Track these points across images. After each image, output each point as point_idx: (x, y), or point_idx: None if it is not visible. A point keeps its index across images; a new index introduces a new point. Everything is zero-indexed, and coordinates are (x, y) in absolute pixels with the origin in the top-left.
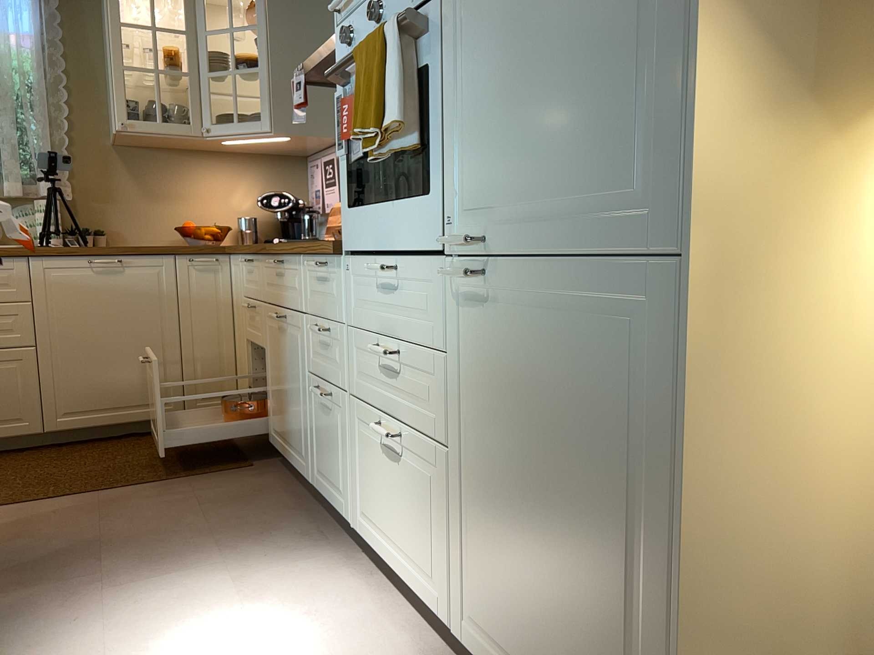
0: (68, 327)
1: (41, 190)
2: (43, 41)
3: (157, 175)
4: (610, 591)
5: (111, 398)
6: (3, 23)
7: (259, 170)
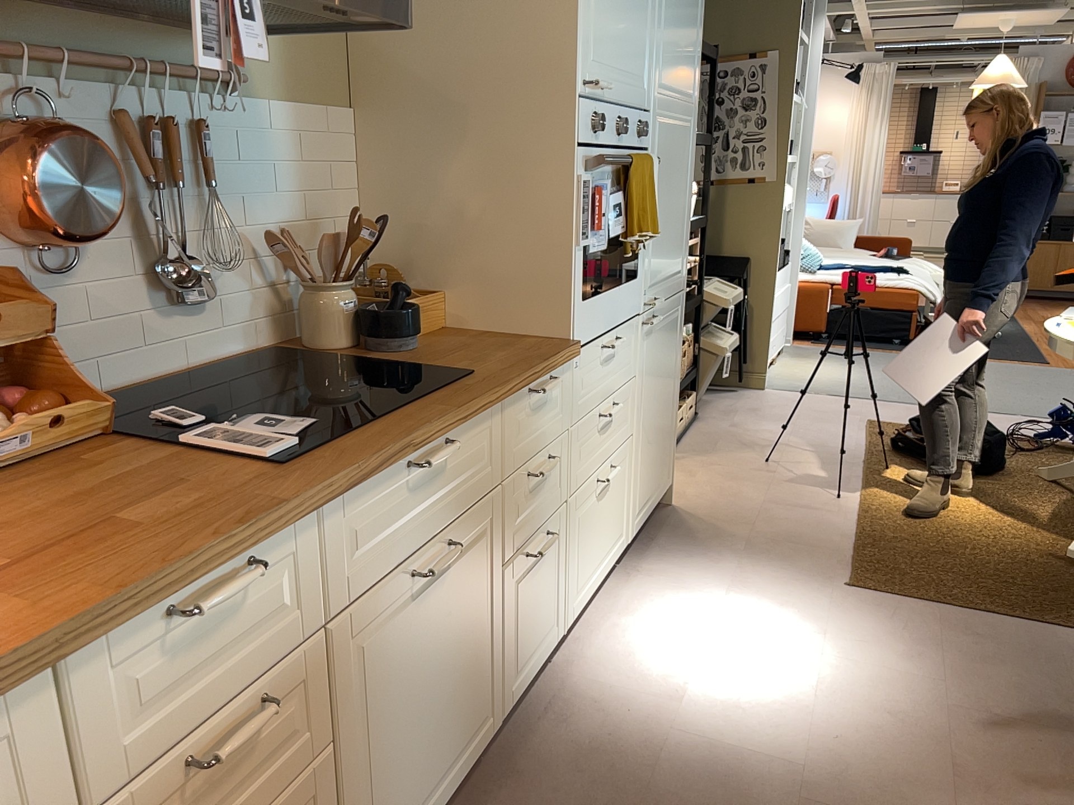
0: None
1: None
2: None
3: None
4: (669, 415)
5: None
6: None
7: None
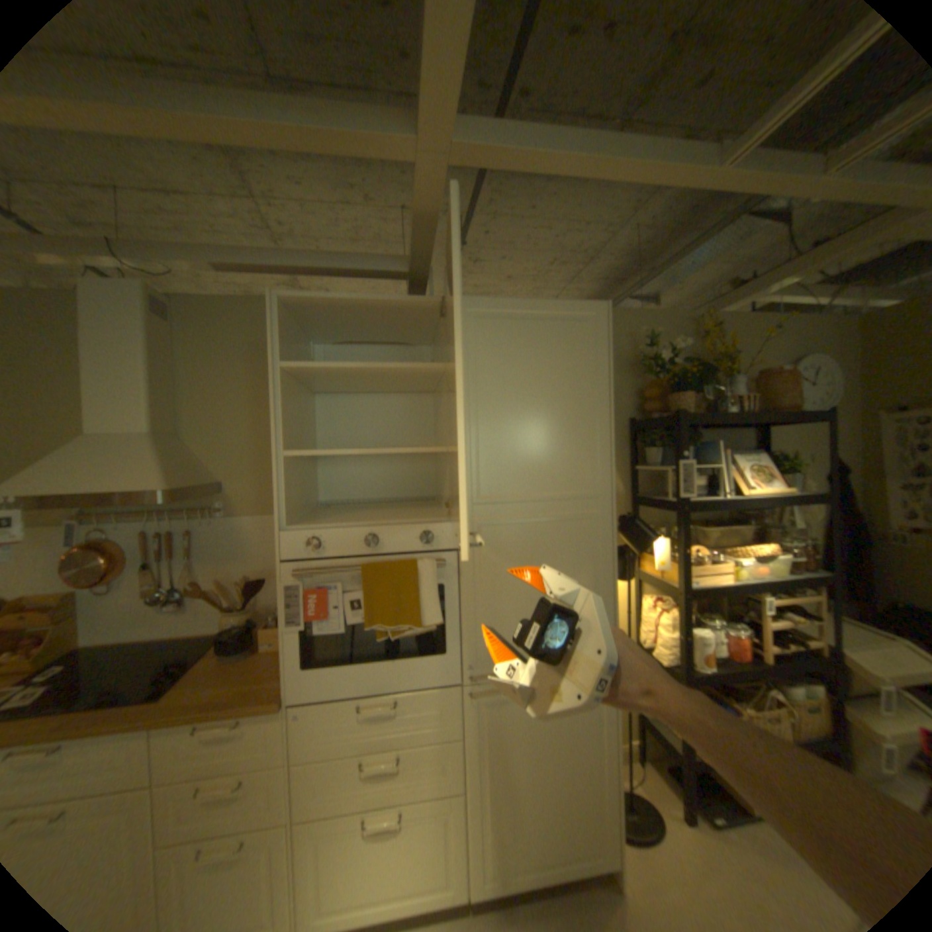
0: None
1: None
2: None
3: None
4: (585, 794)
5: None
6: None
7: None
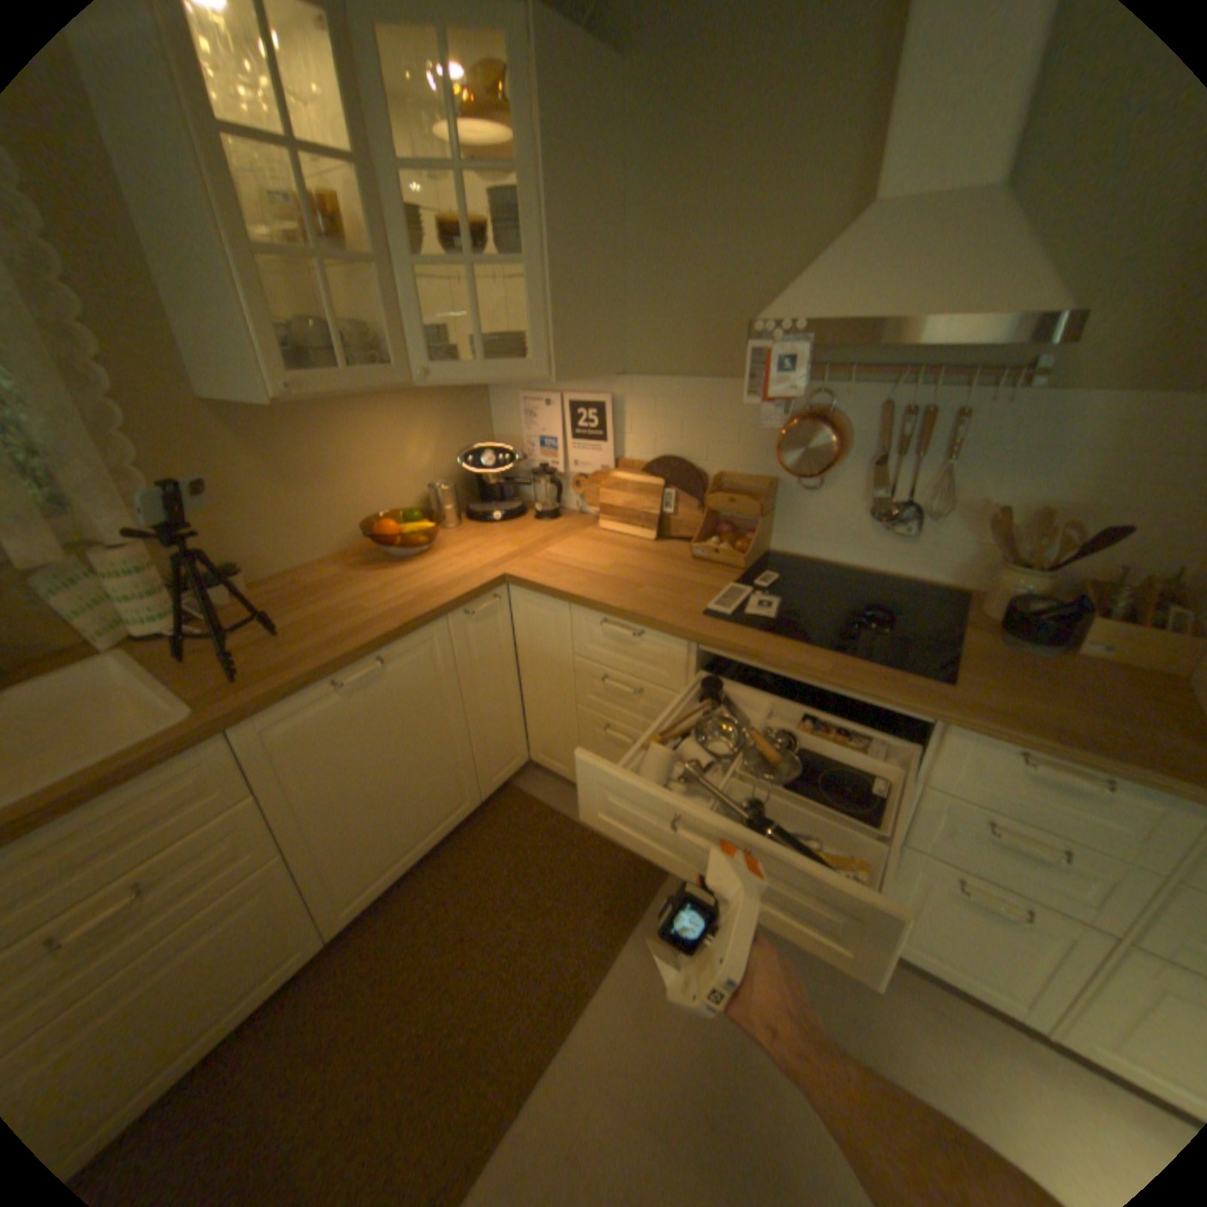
0: (325, 796)
1: (101, 533)
2: None
3: (293, 444)
4: None
5: (403, 843)
6: None
7: (434, 406)
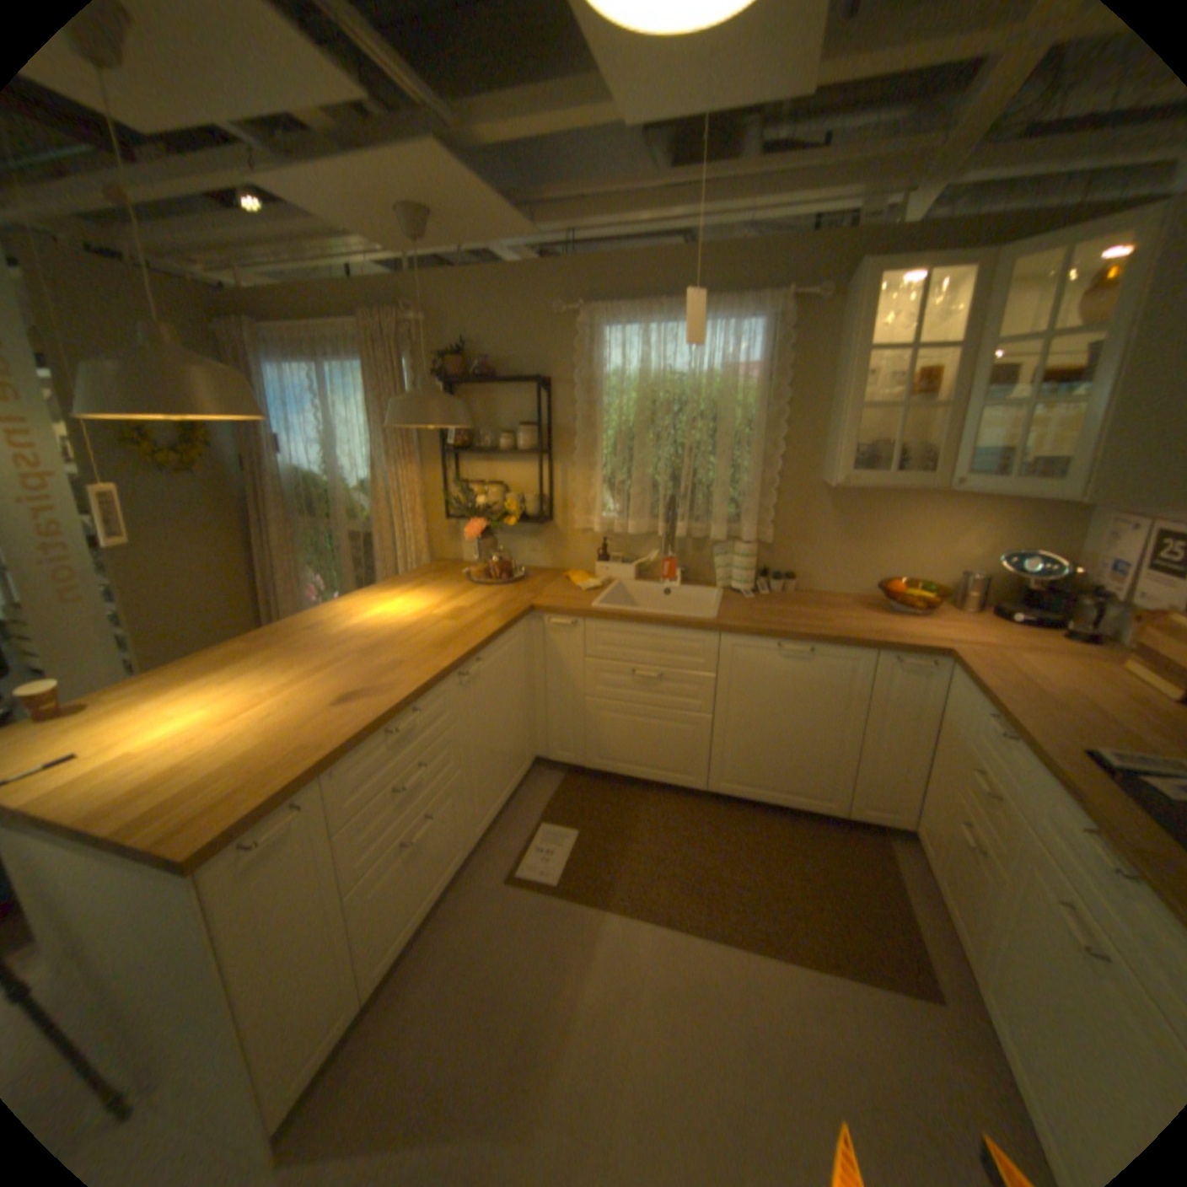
0: (745, 705)
1: (742, 534)
2: (771, 368)
3: (866, 515)
4: None
5: (774, 781)
6: (735, 356)
7: (1011, 510)
